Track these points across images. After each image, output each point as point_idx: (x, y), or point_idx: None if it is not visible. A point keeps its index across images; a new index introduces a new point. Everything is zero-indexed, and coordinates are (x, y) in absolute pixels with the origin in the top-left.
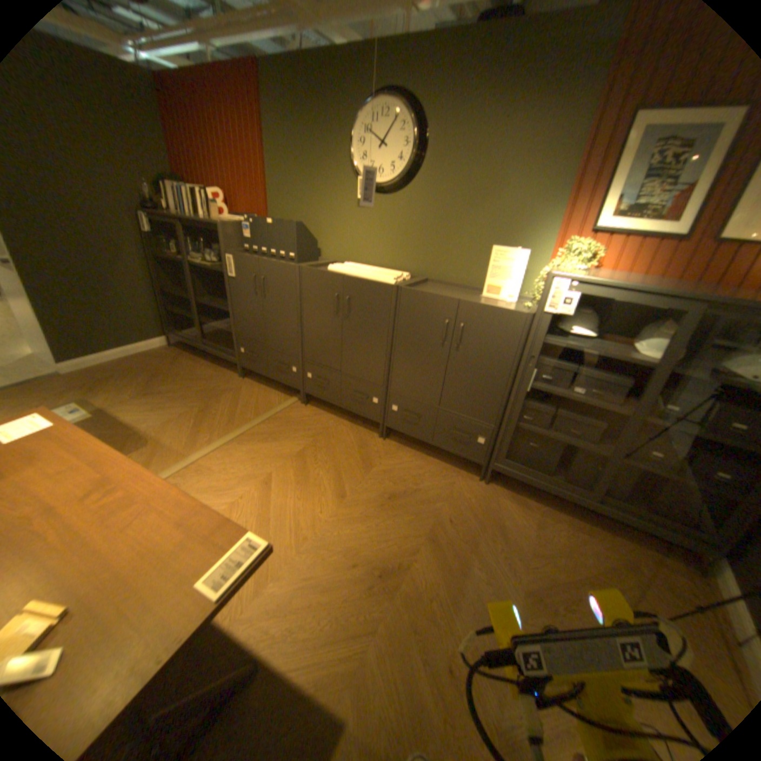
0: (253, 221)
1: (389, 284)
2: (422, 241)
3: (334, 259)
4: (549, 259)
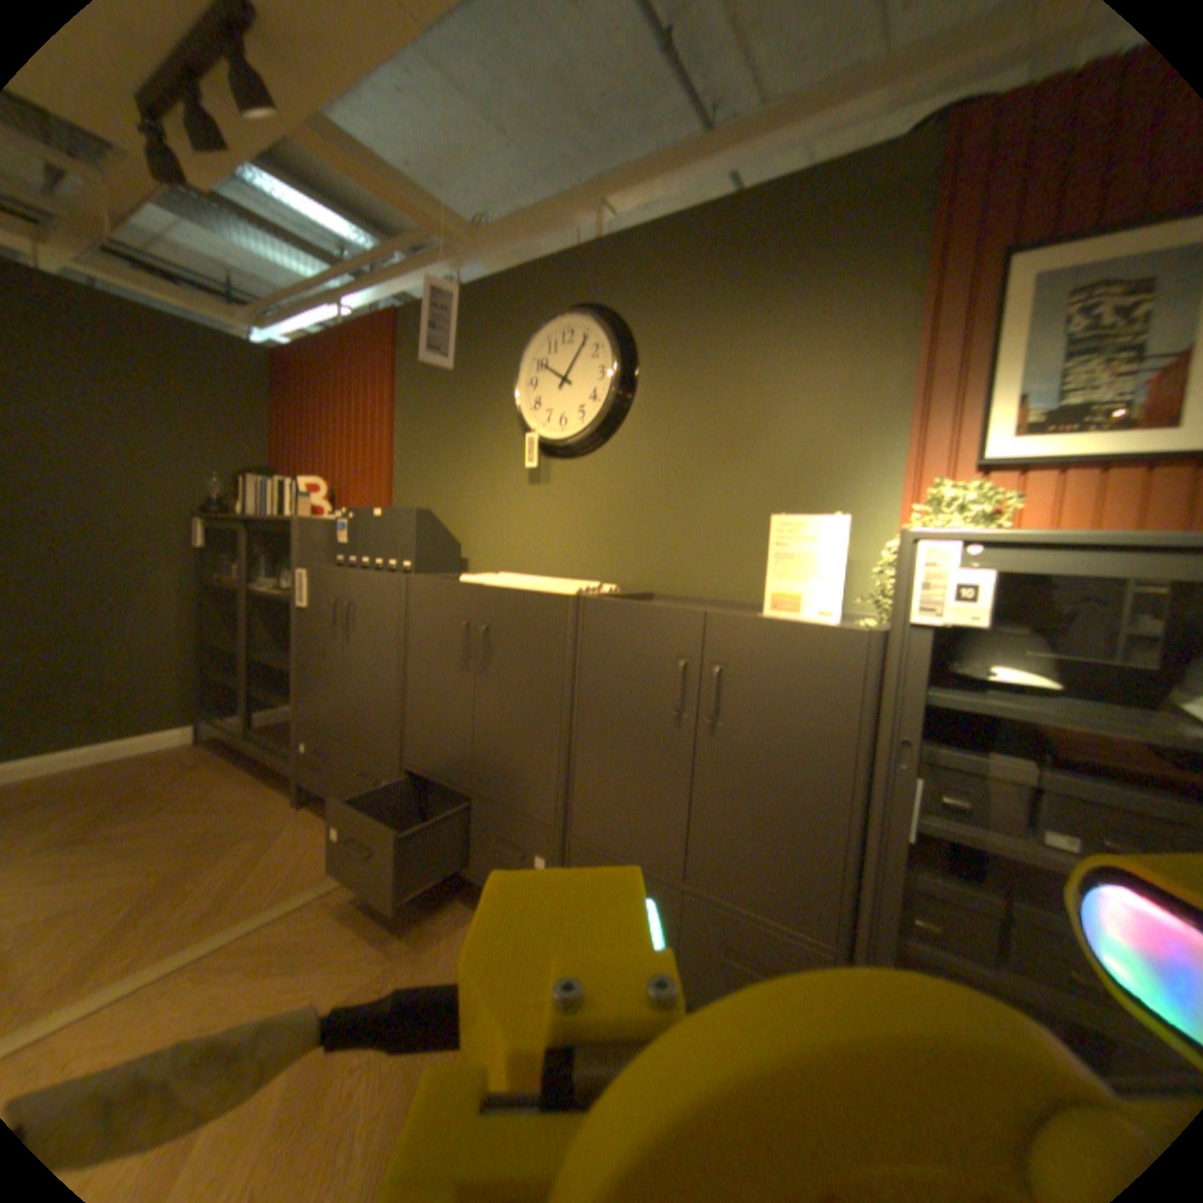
0: (354, 513)
1: (563, 592)
2: (640, 526)
3: (490, 572)
4: (898, 533)
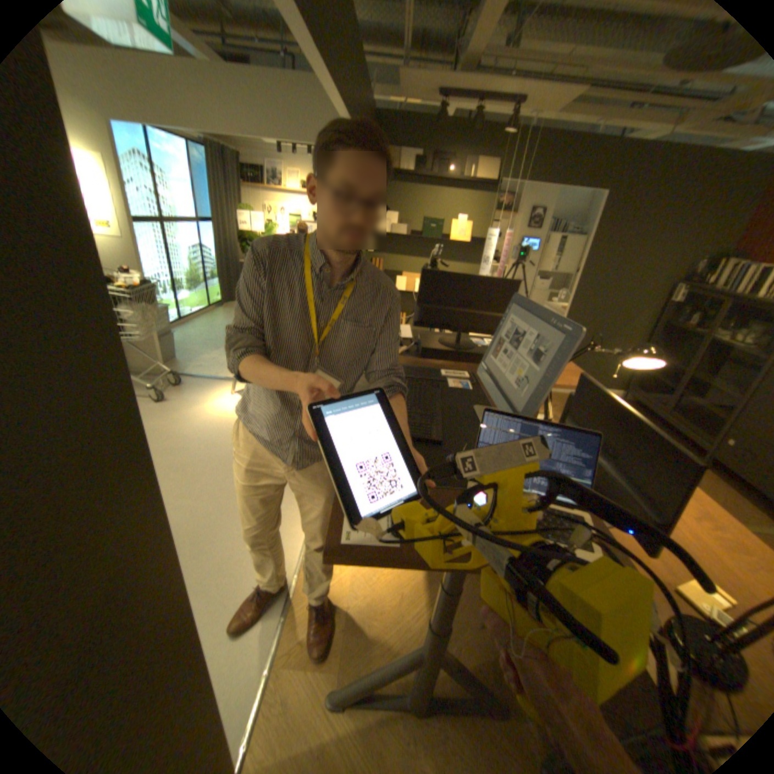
0: None
1: None
2: None
3: None
4: None
